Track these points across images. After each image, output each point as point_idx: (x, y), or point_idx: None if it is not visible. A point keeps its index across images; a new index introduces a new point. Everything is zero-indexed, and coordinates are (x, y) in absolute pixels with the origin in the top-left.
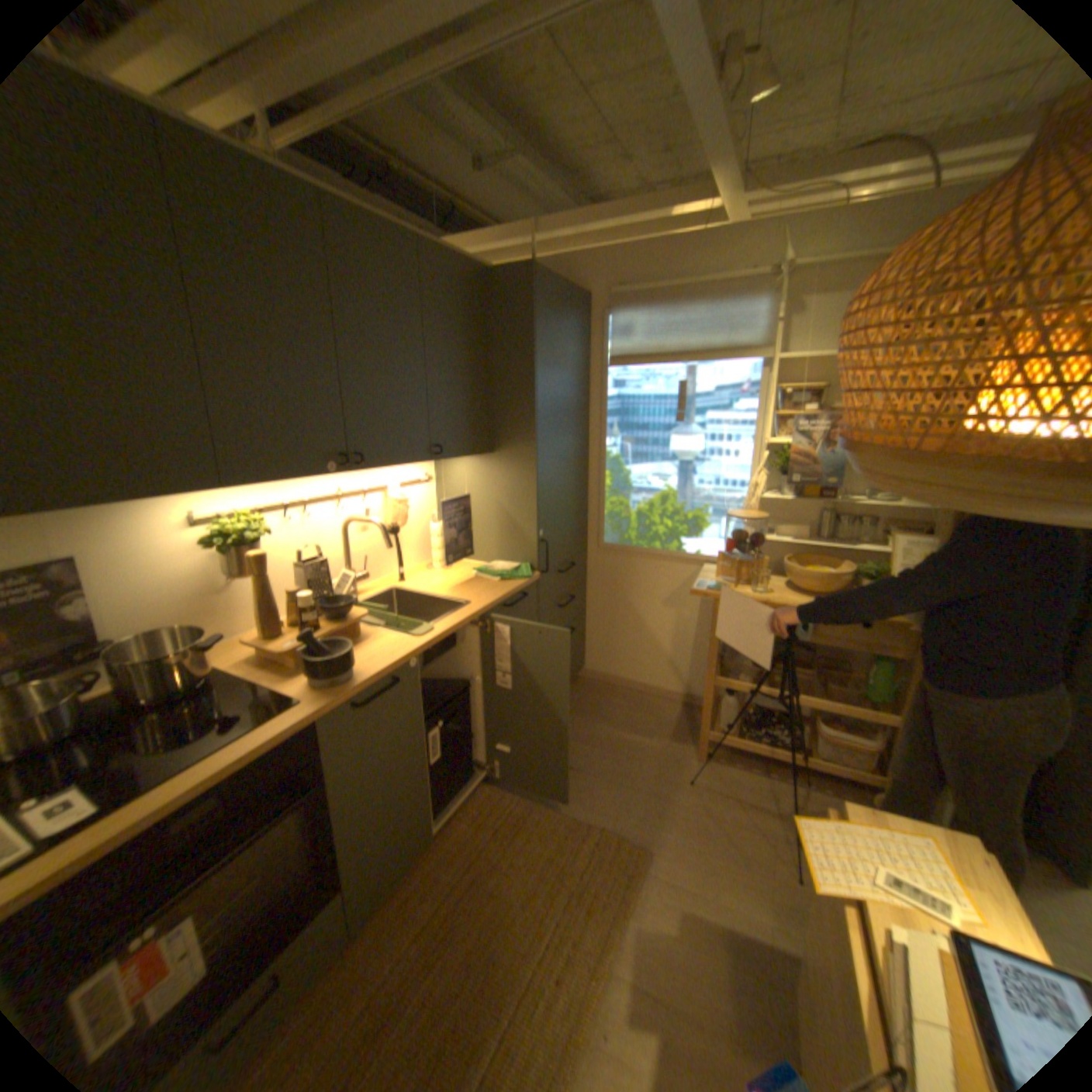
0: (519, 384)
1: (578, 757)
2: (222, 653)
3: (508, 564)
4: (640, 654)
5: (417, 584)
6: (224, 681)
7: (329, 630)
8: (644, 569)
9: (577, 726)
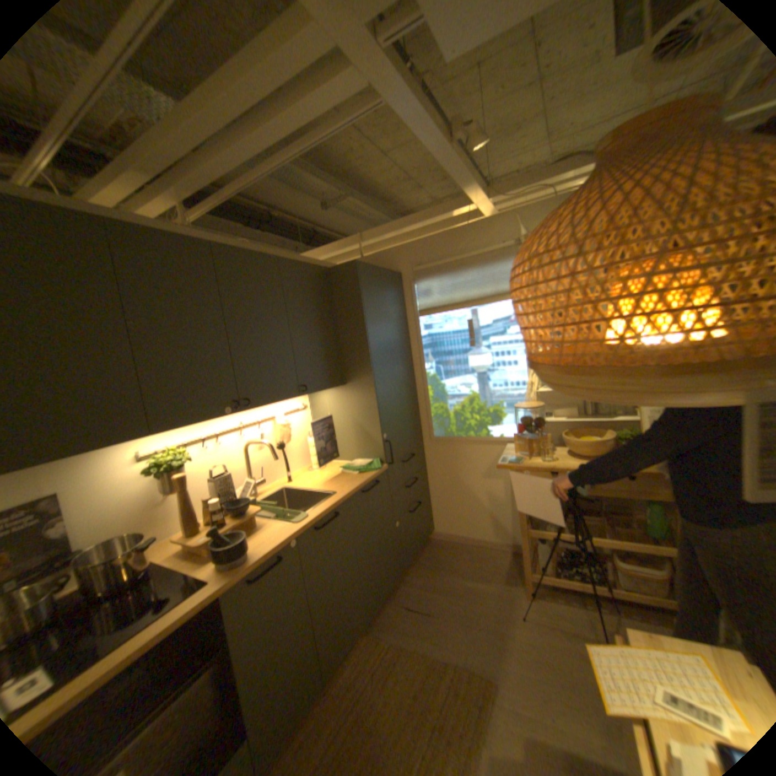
0: (356, 337)
1: (433, 605)
2: (159, 550)
3: (364, 461)
4: (473, 517)
5: (300, 483)
6: (157, 572)
7: (235, 525)
8: (466, 452)
9: (431, 579)
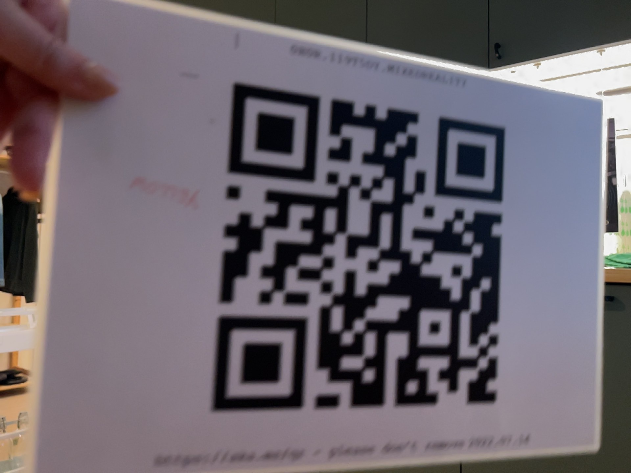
0: None
1: None
2: None
3: None
4: None
5: None
6: None
7: None
8: None
9: None
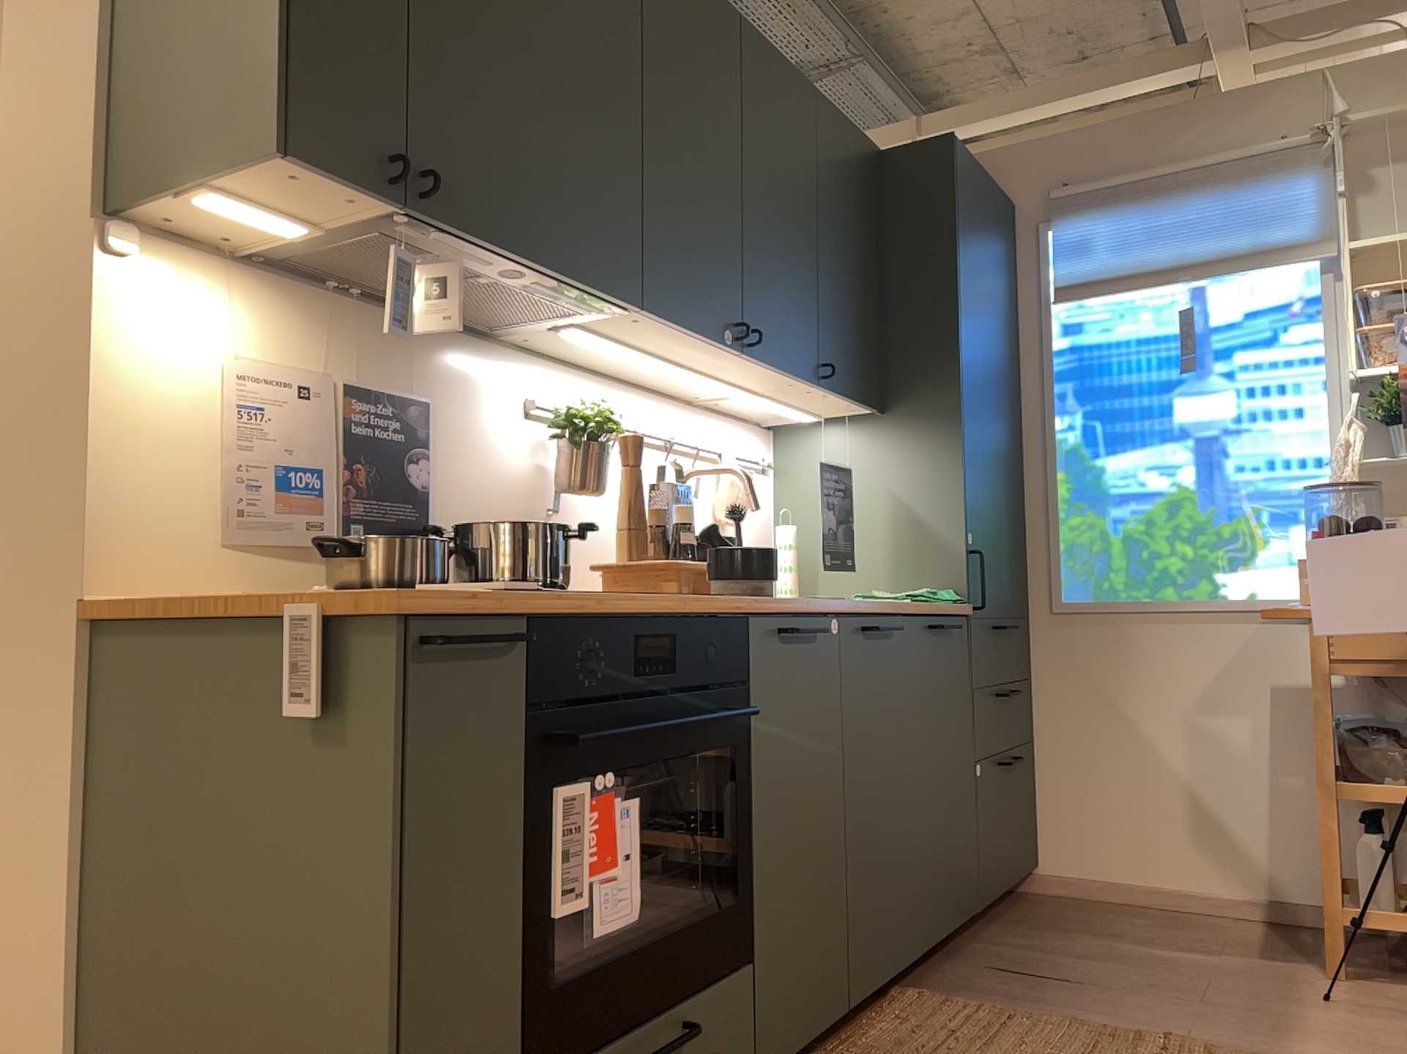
0: (932, 300)
1: (1076, 969)
2: None
3: (916, 592)
4: (1159, 821)
5: None
6: None
7: None
8: (1150, 641)
9: (1055, 938)
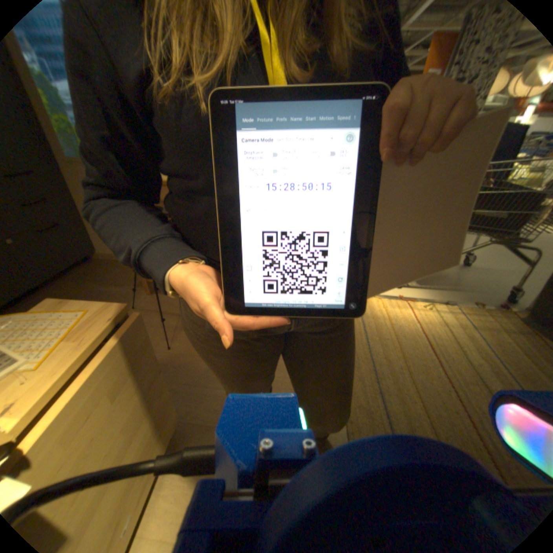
0: None
1: None
2: None
3: None
4: None
5: None
6: None
7: None
8: None
9: (73, 286)
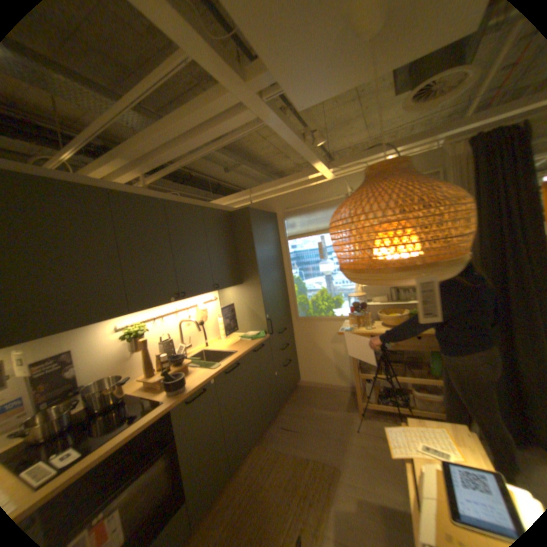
0: (249, 254)
1: (300, 426)
2: (129, 388)
3: (254, 332)
4: (325, 369)
5: (214, 347)
6: (130, 399)
7: (175, 372)
8: (319, 326)
9: (299, 410)
